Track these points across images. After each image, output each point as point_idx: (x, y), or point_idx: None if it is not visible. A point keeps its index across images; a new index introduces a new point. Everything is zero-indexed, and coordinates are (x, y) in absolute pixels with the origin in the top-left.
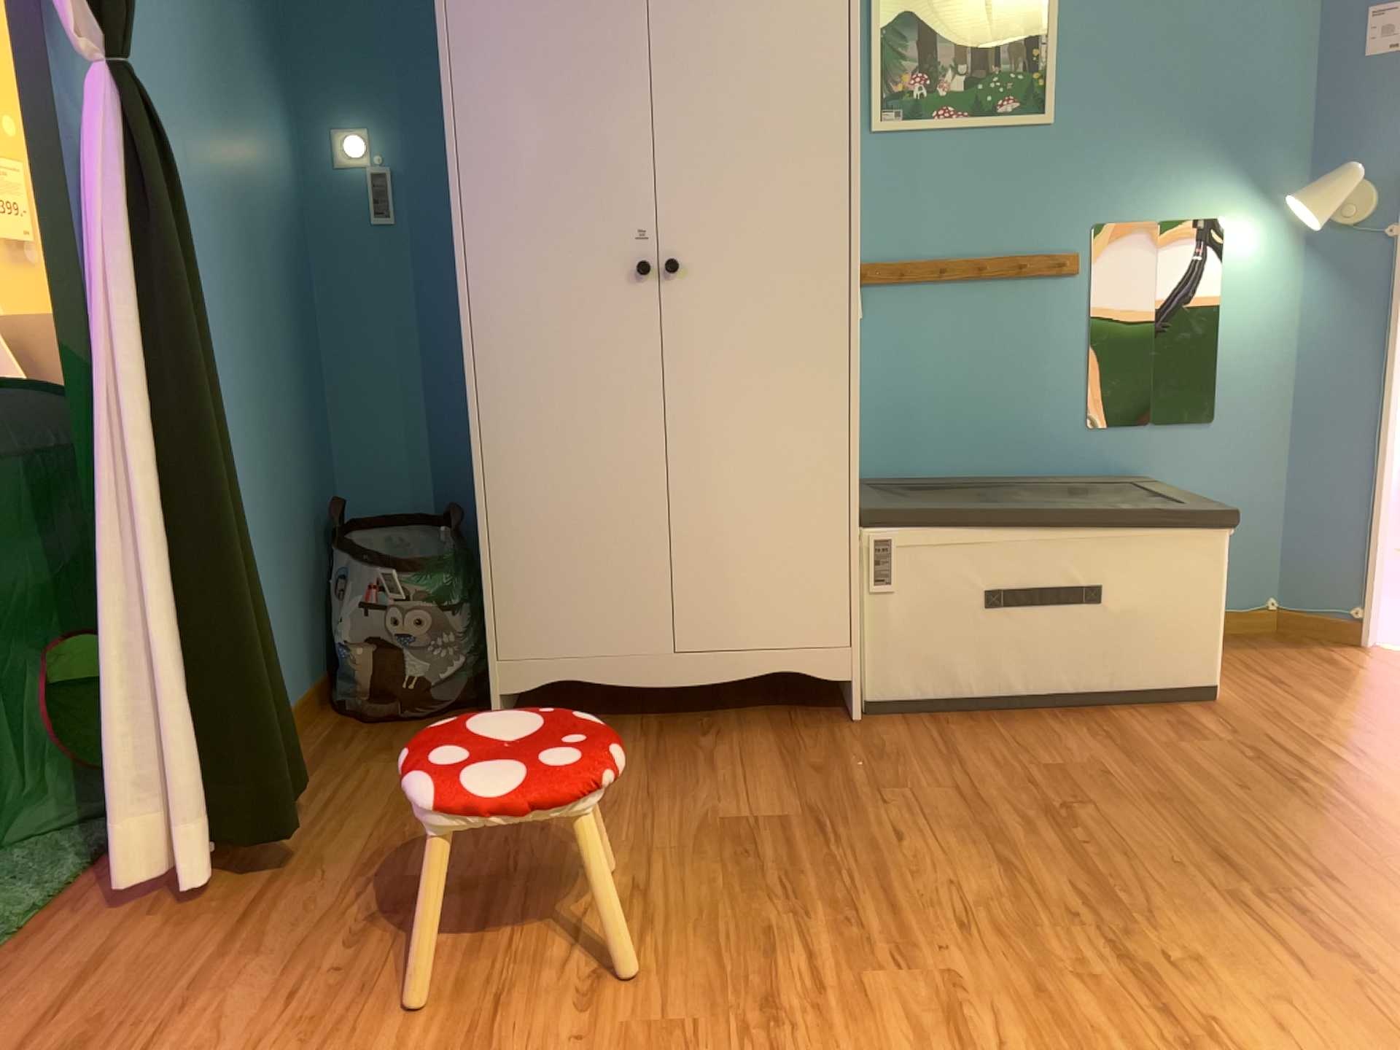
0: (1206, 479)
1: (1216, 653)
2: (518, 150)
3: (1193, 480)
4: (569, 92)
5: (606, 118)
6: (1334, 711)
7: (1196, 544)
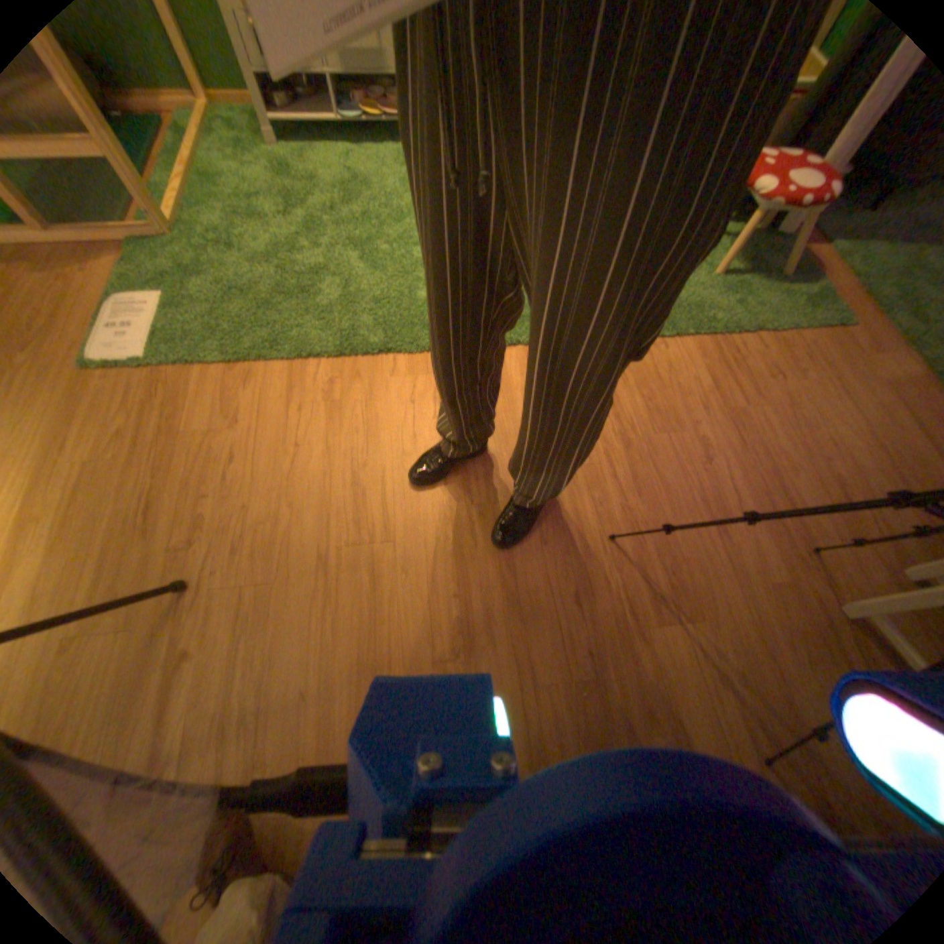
0: None
1: None
2: None
3: None
4: None
5: None
6: None
7: None
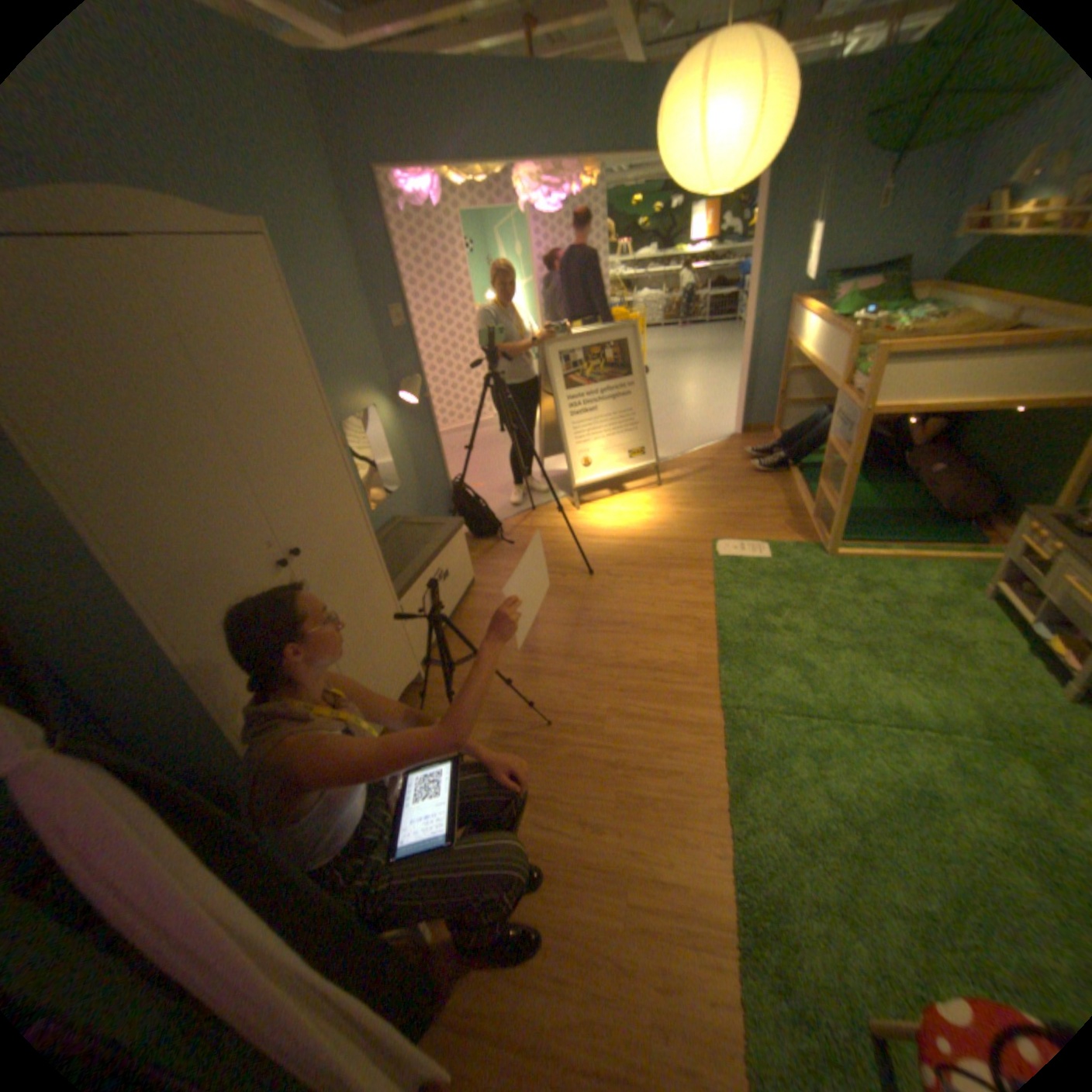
0: (405, 508)
1: (471, 567)
2: (167, 534)
3: (402, 511)
4: (184, 476)
5: (218, 482)
6: (498, 562)
7: (459, 537)
